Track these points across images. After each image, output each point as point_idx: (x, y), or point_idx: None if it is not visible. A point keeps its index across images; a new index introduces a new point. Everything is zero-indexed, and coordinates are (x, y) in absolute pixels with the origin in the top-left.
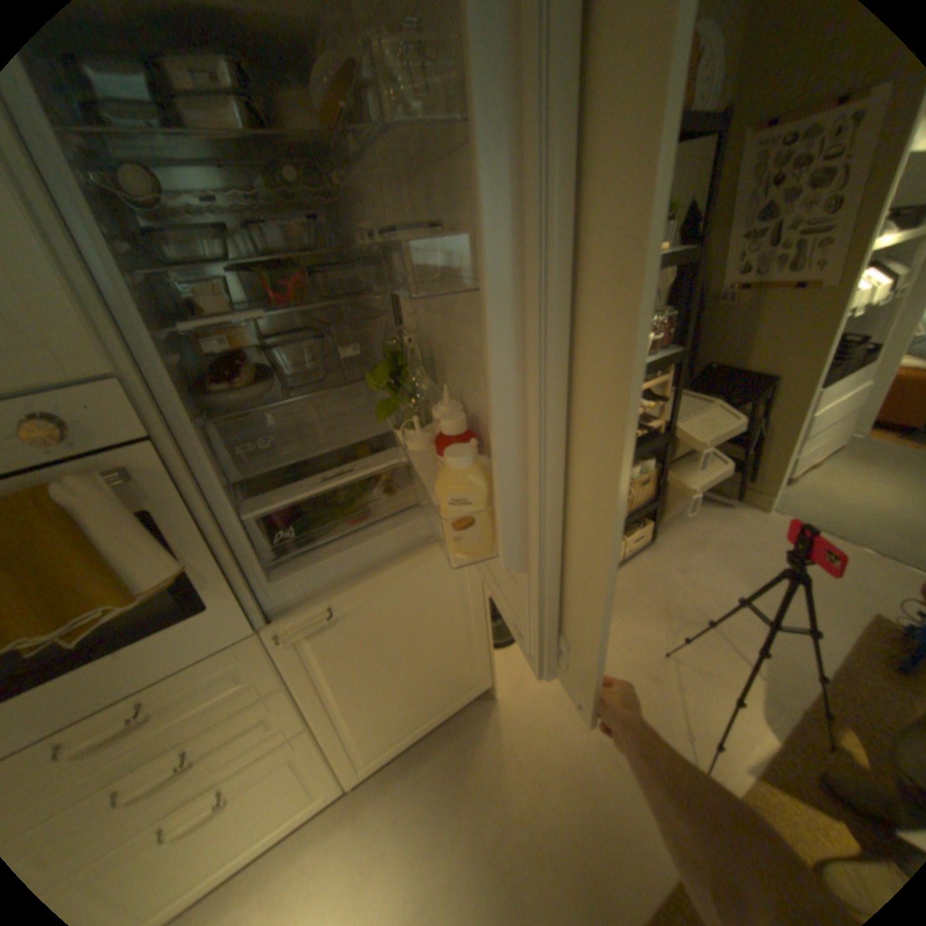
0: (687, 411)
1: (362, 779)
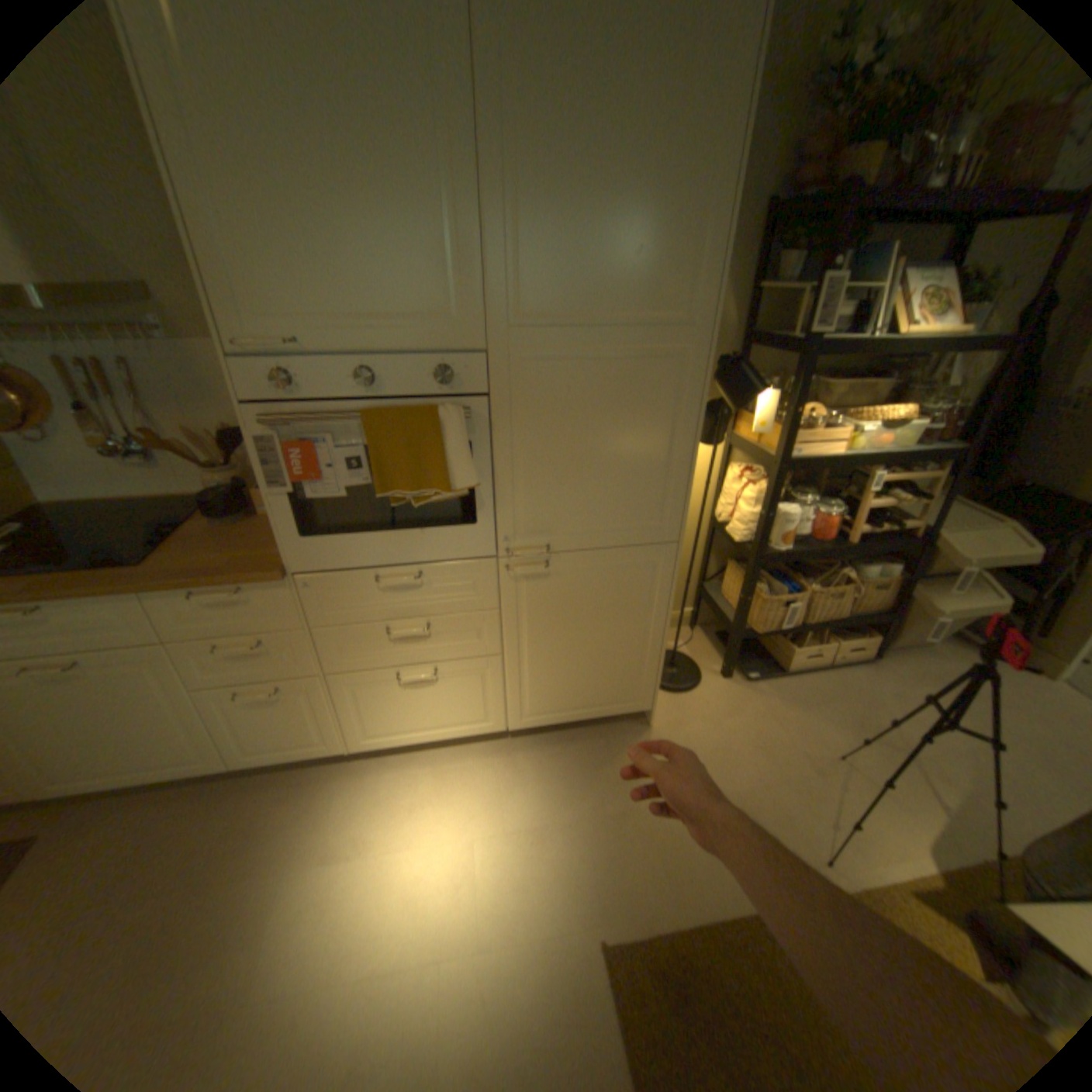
0: (966, 524)
1: (523, 729)
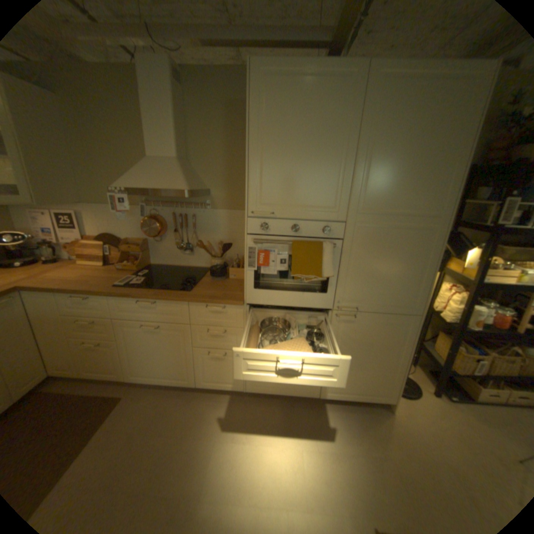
0: None
1: (328, 399)
